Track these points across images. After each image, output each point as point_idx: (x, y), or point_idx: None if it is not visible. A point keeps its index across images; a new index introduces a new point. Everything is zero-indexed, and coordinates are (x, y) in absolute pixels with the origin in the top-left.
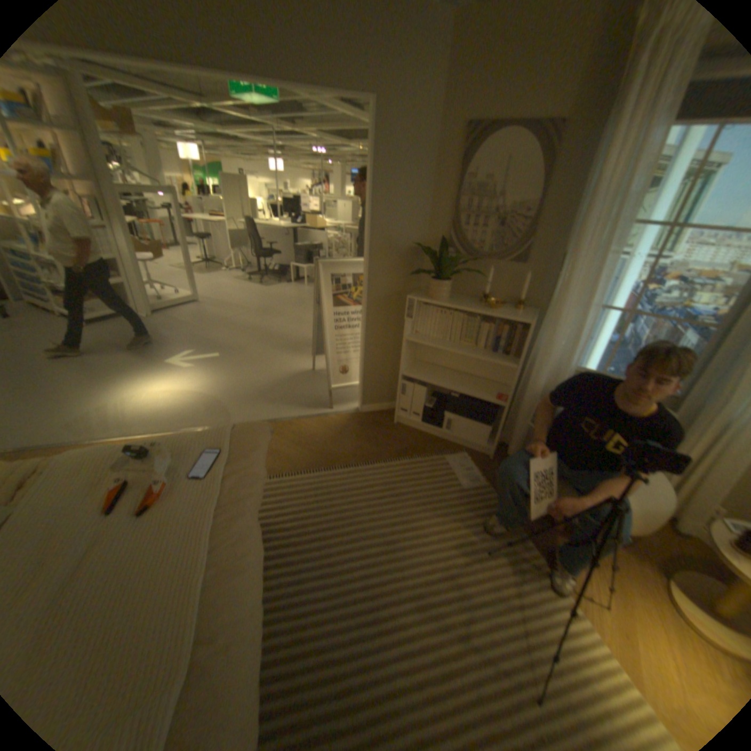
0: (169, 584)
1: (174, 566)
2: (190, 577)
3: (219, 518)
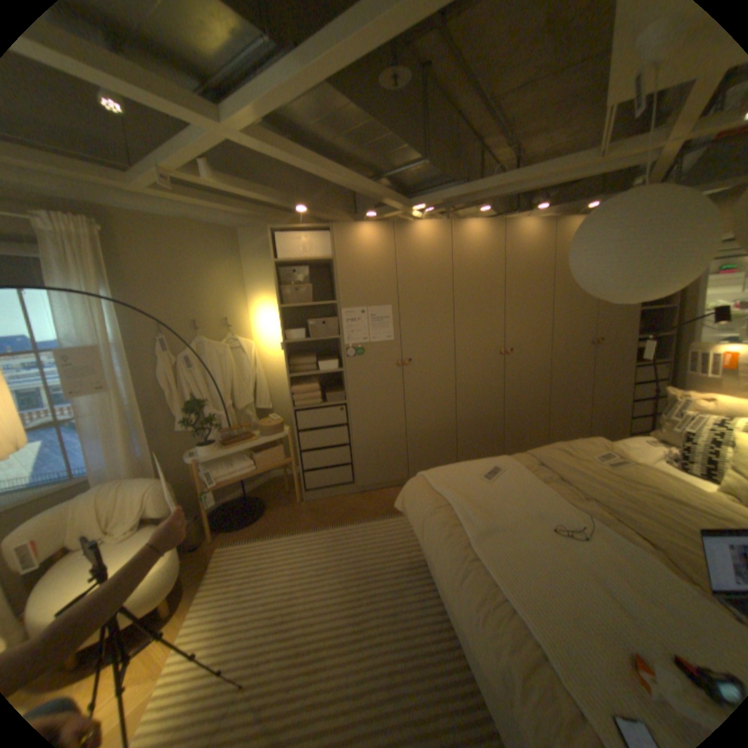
0: (522, 585)
1: (530, 596)
2: (508, 586)
3: (529, 644)
